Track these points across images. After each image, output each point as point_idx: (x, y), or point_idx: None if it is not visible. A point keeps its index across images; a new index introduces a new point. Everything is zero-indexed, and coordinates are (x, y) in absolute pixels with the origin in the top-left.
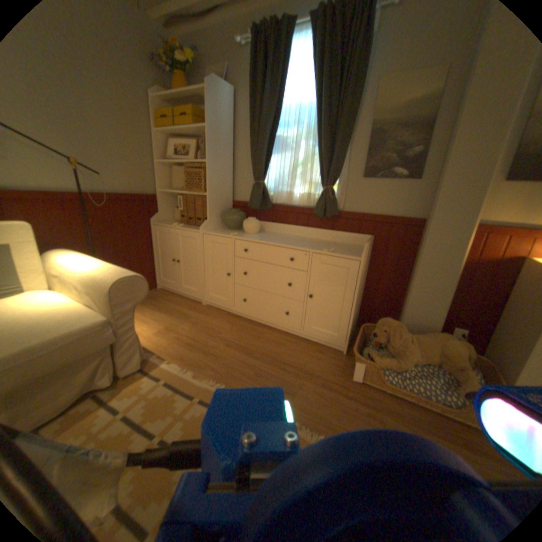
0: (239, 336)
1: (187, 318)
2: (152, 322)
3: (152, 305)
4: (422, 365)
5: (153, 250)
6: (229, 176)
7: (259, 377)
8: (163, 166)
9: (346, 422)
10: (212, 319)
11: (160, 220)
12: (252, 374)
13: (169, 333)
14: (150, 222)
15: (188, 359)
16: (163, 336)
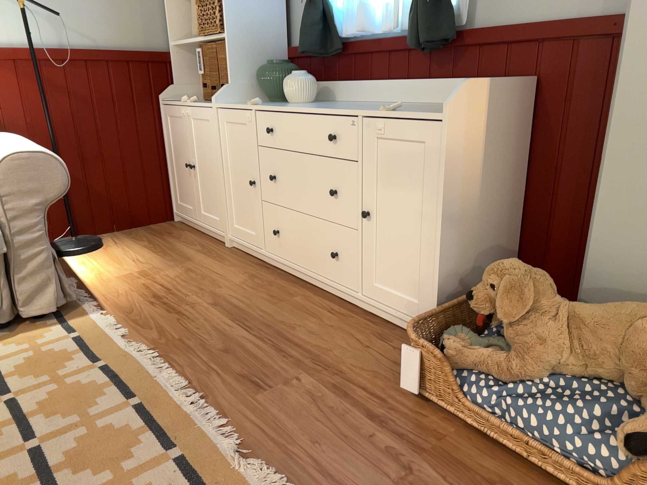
0: (245, 295)
1: (185, 262)
2: (129, 262)
3: (148, 242)
4: (570, 372)
5: (165, 152)
6: (275, 1)
7: (227, 353)
8: (181, 4)
9: (329, 450)
10: (223, 267)
11: (177, 99)
12: (219, 348)
13: (139, 279)
14: (159, 102)
15: (137, 314)
16: (129, 282)
